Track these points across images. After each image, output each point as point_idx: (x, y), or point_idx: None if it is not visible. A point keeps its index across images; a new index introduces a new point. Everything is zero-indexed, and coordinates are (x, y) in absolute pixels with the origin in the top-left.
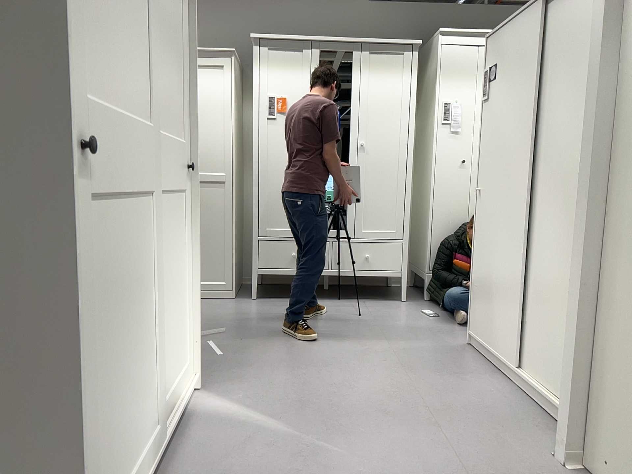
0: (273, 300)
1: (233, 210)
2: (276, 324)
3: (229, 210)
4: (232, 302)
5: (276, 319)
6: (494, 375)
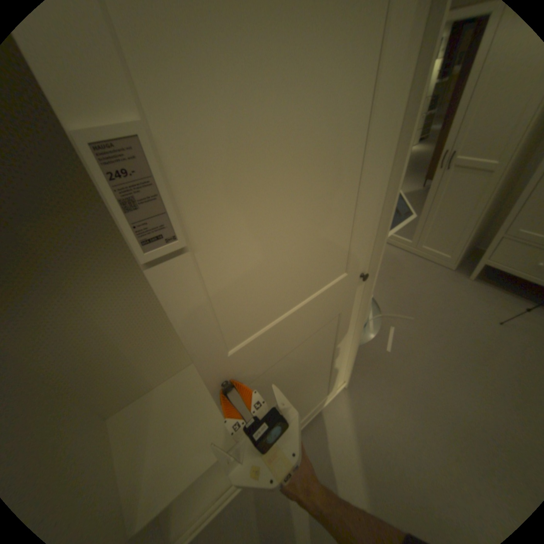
0: (490, 289)
1: (488, 202)
2: (466, 331)
3: (483, 201)
4: (448, 276)
5: (472, 323)
6: None
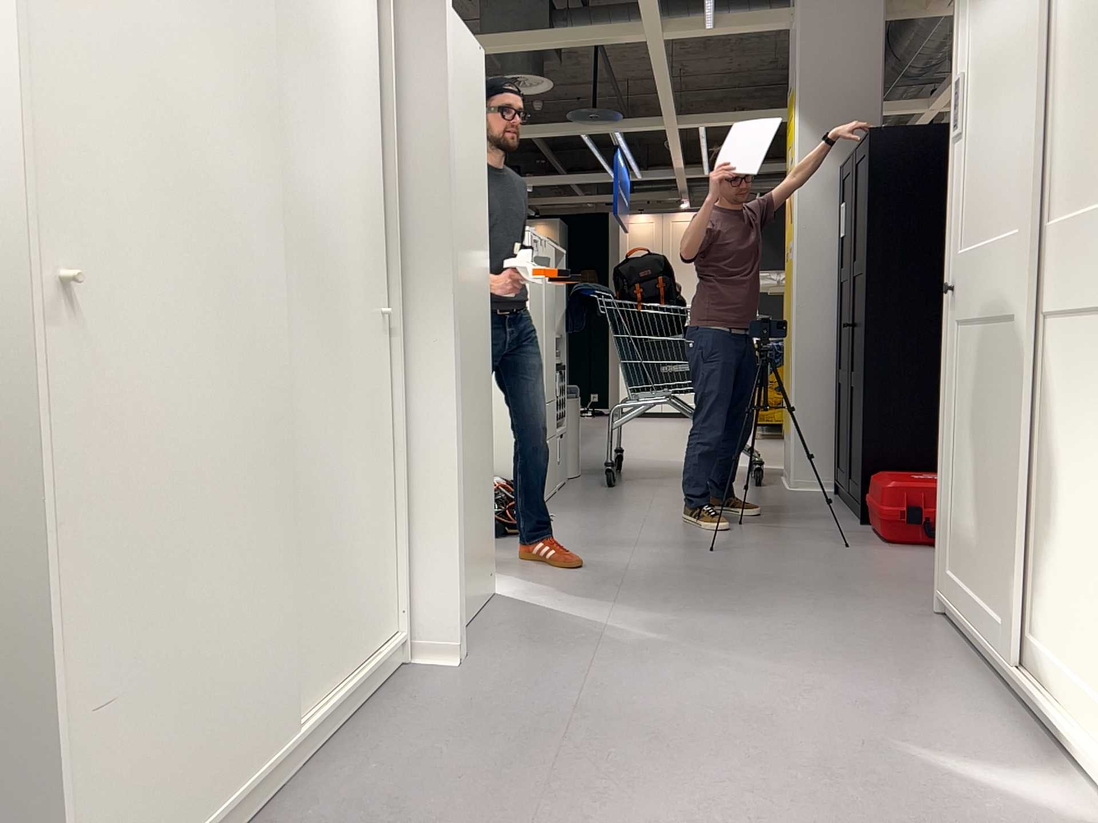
0: None
1: None
2: None
3: None
4: None
5: None
6: (280, 819)
